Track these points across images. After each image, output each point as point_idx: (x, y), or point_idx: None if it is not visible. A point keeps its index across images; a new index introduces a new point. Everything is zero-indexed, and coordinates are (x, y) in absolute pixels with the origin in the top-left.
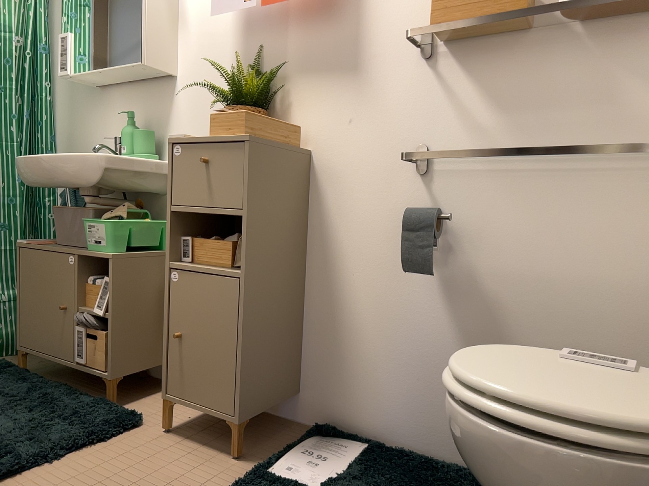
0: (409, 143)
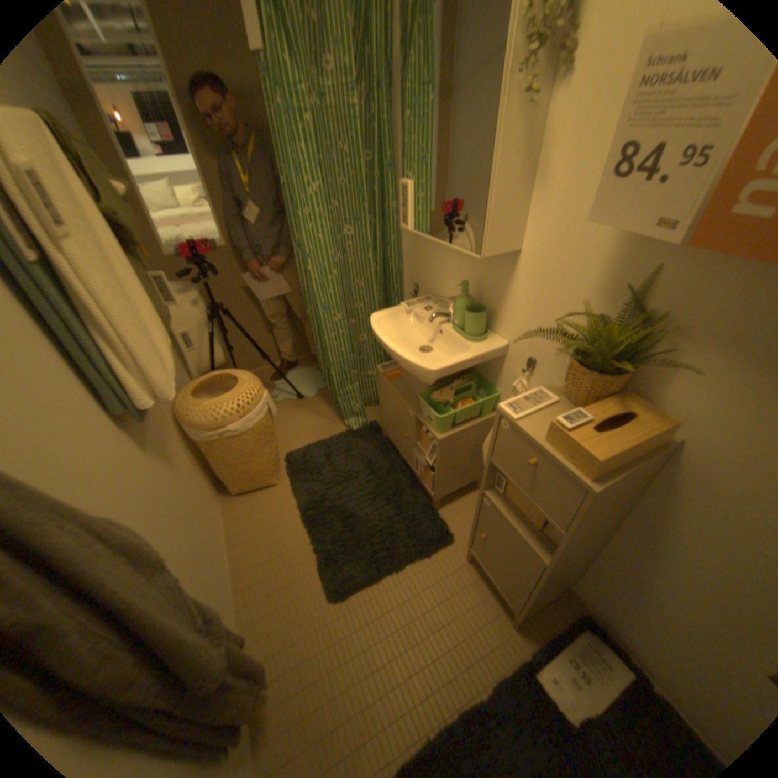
0: None
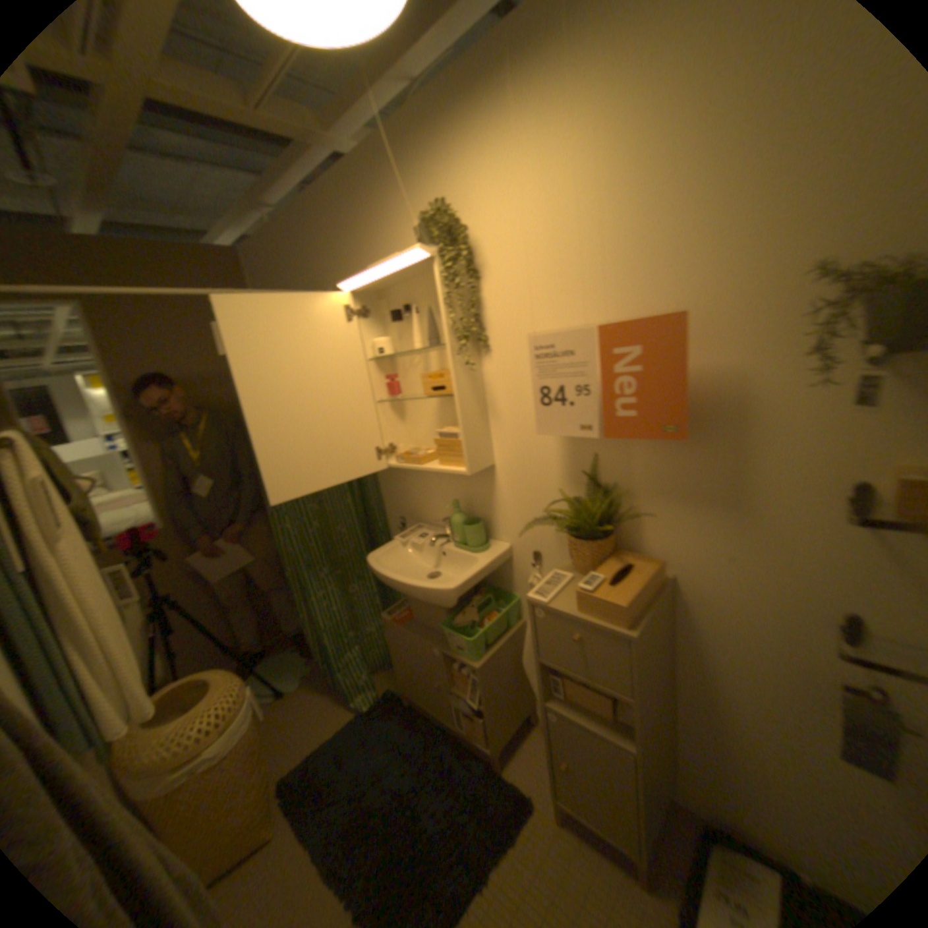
0: (829, 604)
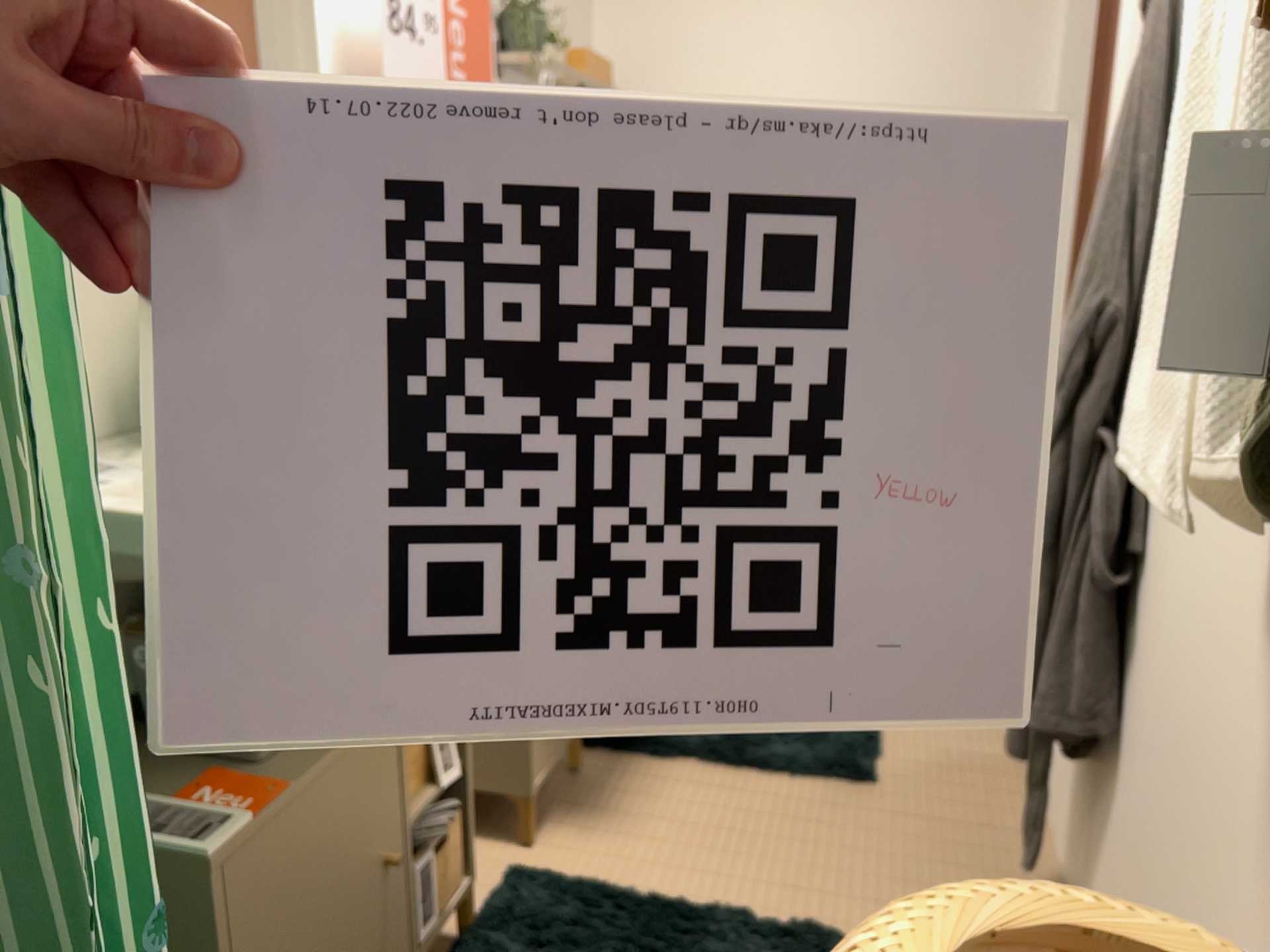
0: None
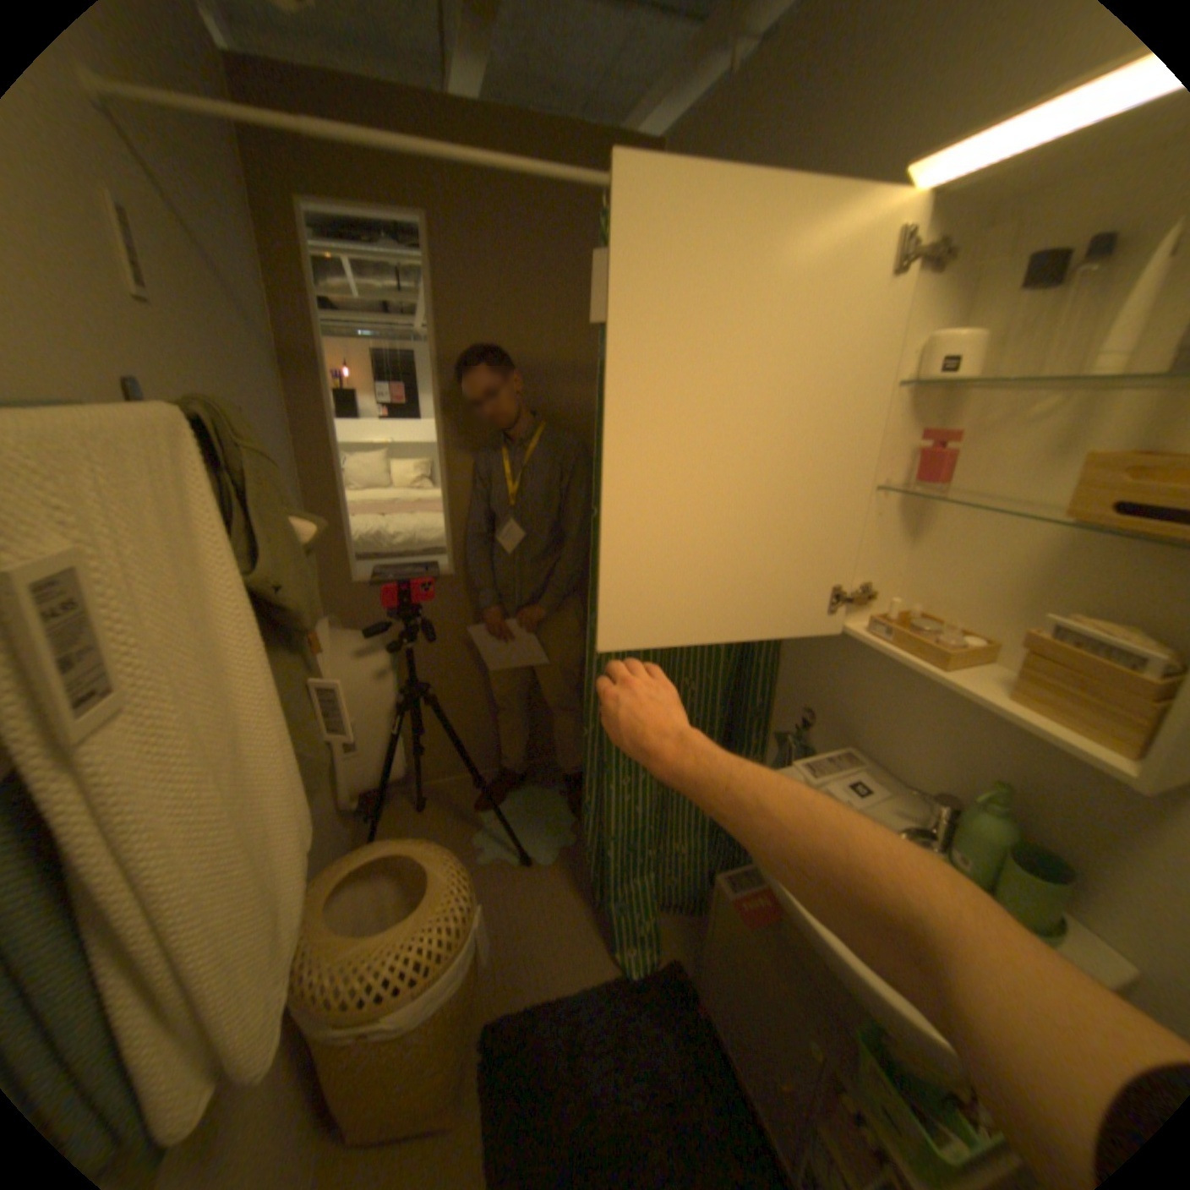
0: None
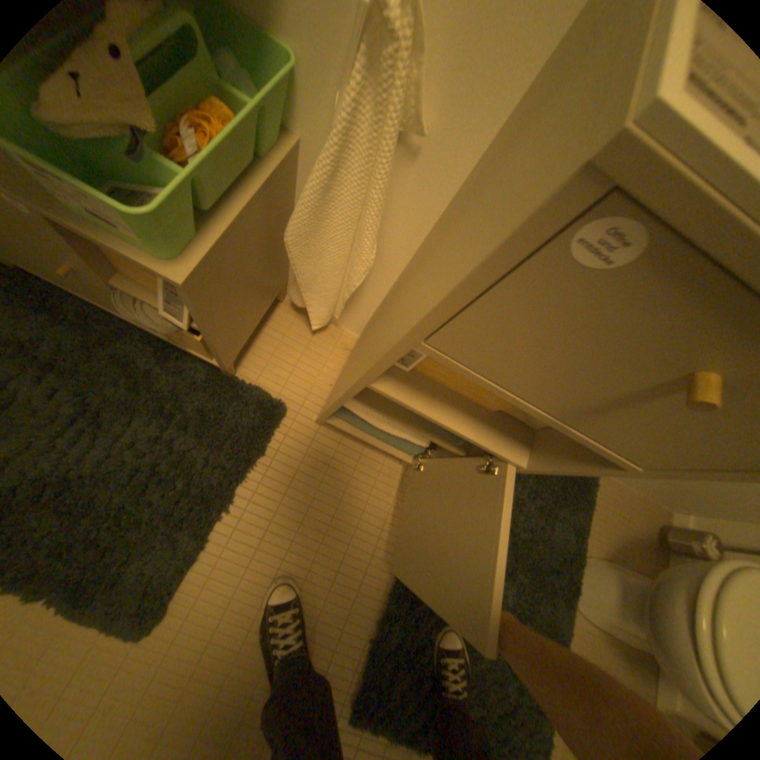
0: None
